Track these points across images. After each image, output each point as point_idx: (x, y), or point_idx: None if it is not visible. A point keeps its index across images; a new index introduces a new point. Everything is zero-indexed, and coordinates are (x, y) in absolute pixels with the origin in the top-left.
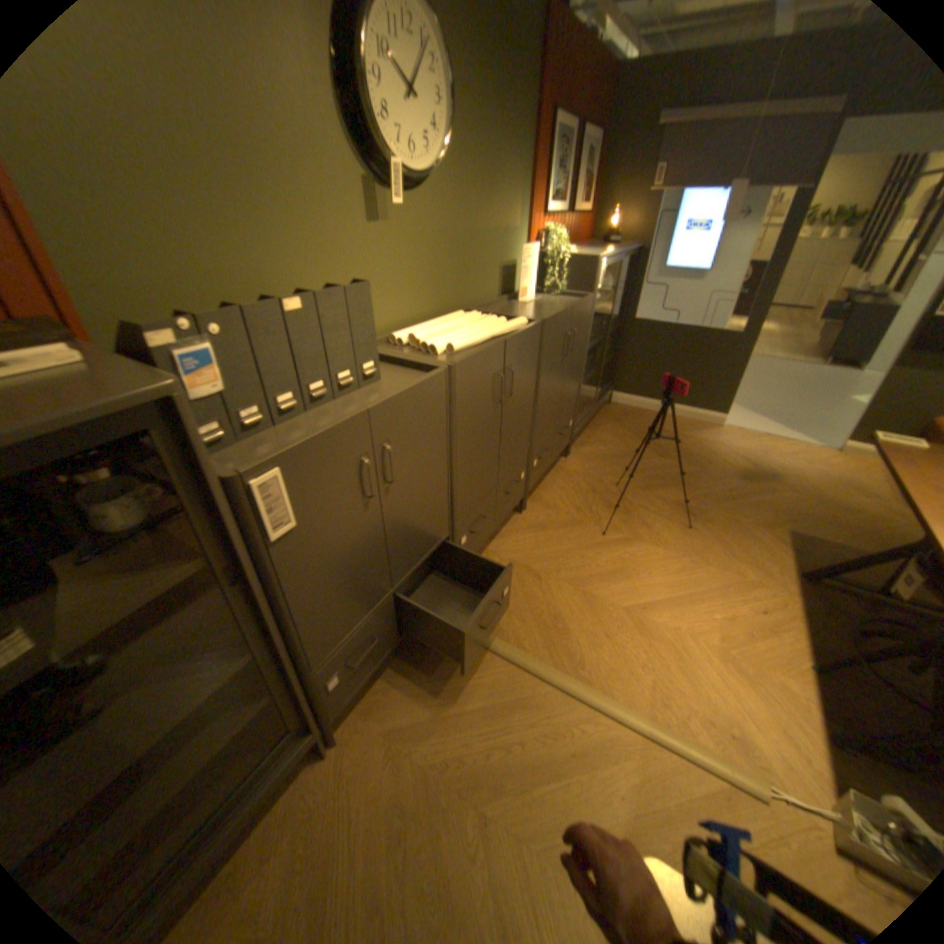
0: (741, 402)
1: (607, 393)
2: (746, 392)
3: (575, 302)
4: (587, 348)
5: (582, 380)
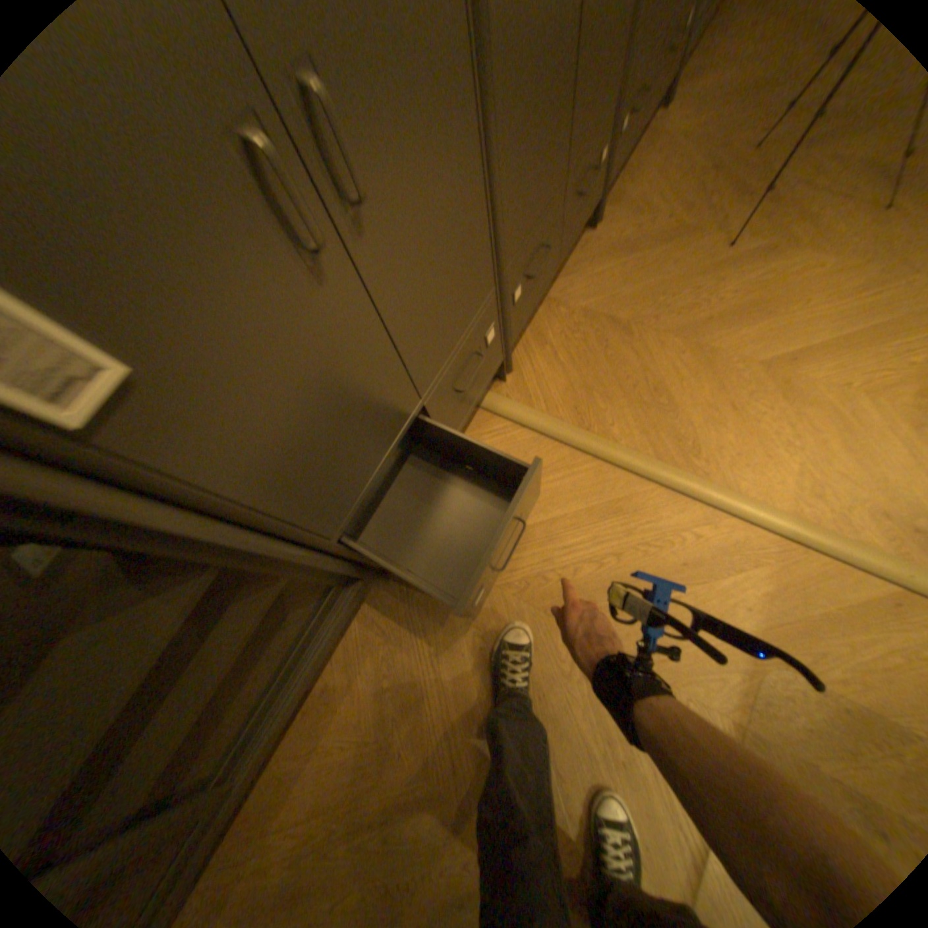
0: None
1: None
2: None
3: None
4: None
5: None
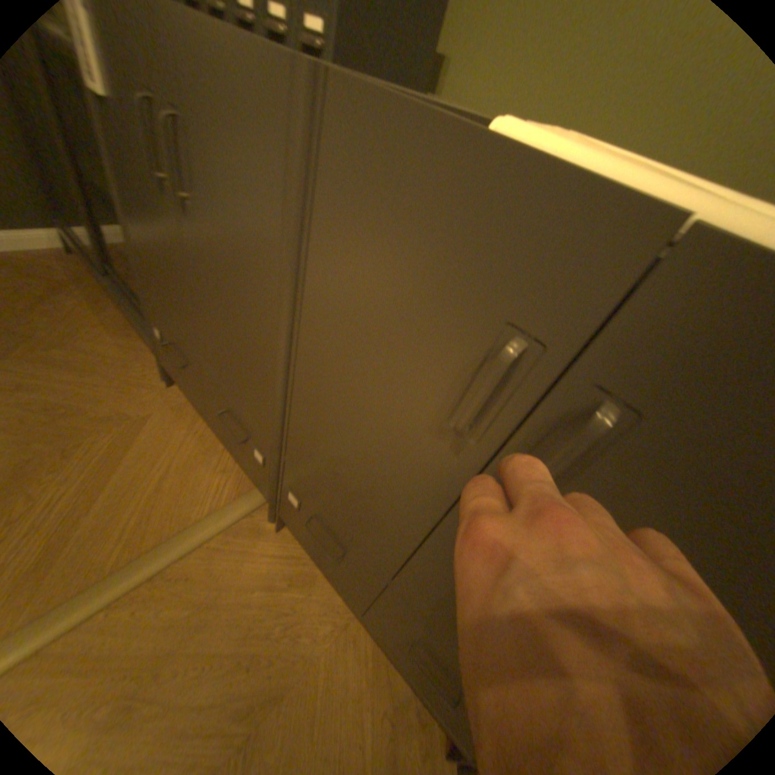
0: None
1: None
2: None
3: None
4: None
5: None
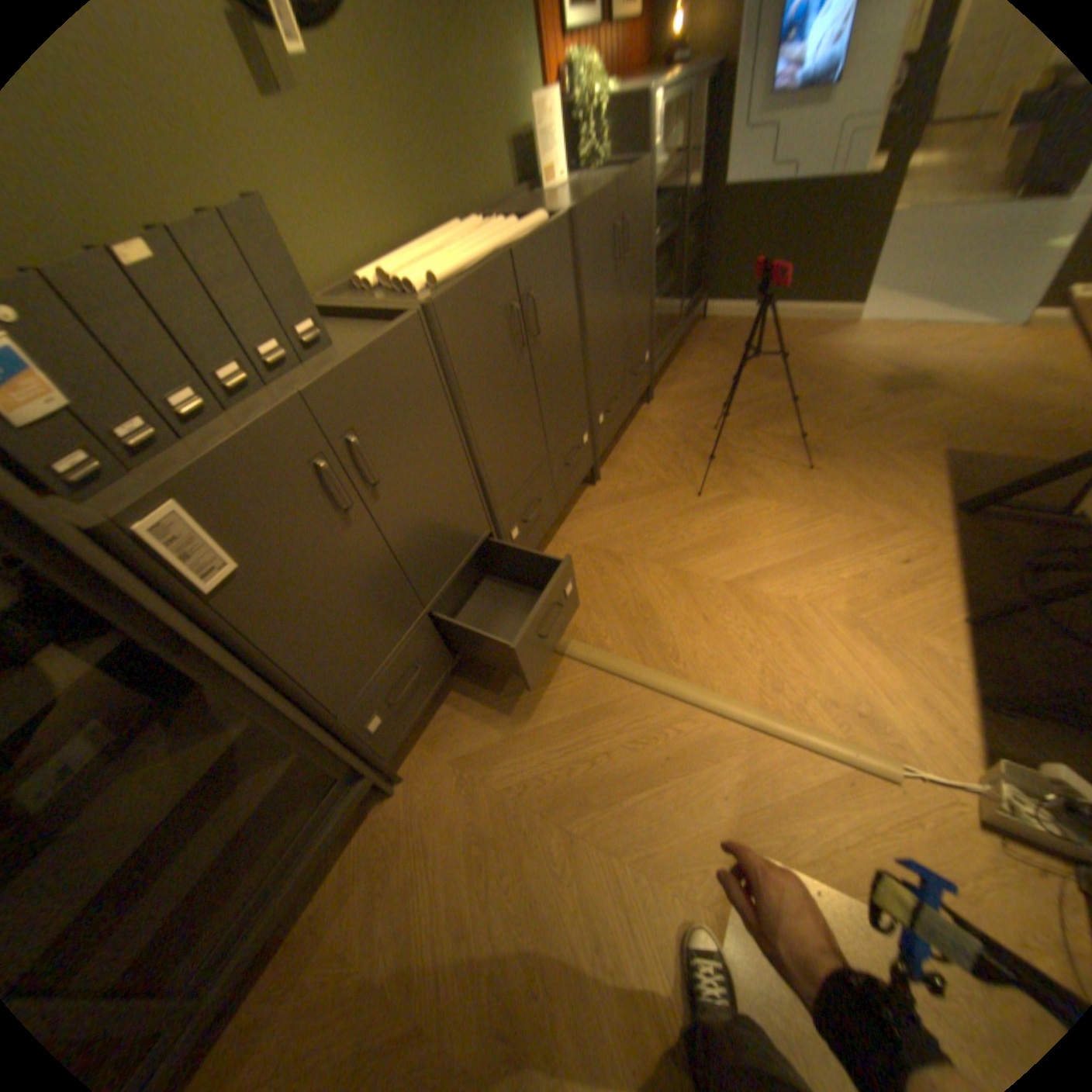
0: (886, 283)
1: (699, 306)
2: (894, 266)
3: (621, 175)
4: (657, 244)
5: (653, 293)
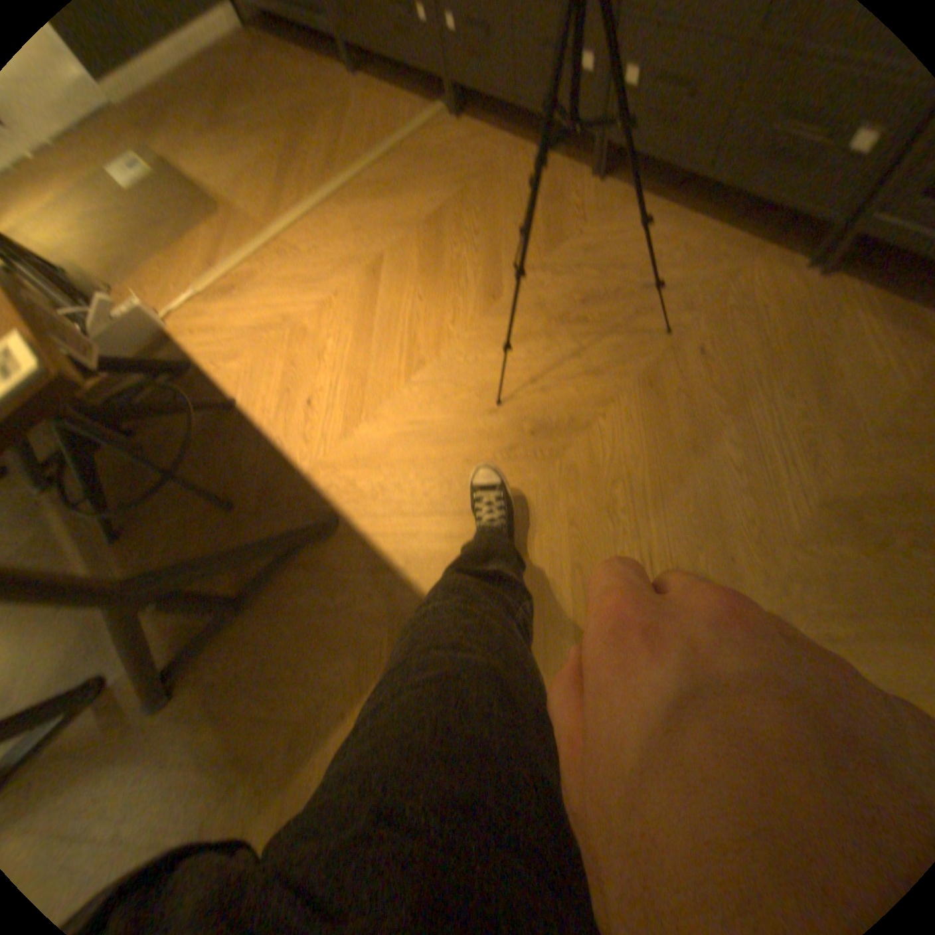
0: None
1: None
2: None
3: None
4: None
5: None
